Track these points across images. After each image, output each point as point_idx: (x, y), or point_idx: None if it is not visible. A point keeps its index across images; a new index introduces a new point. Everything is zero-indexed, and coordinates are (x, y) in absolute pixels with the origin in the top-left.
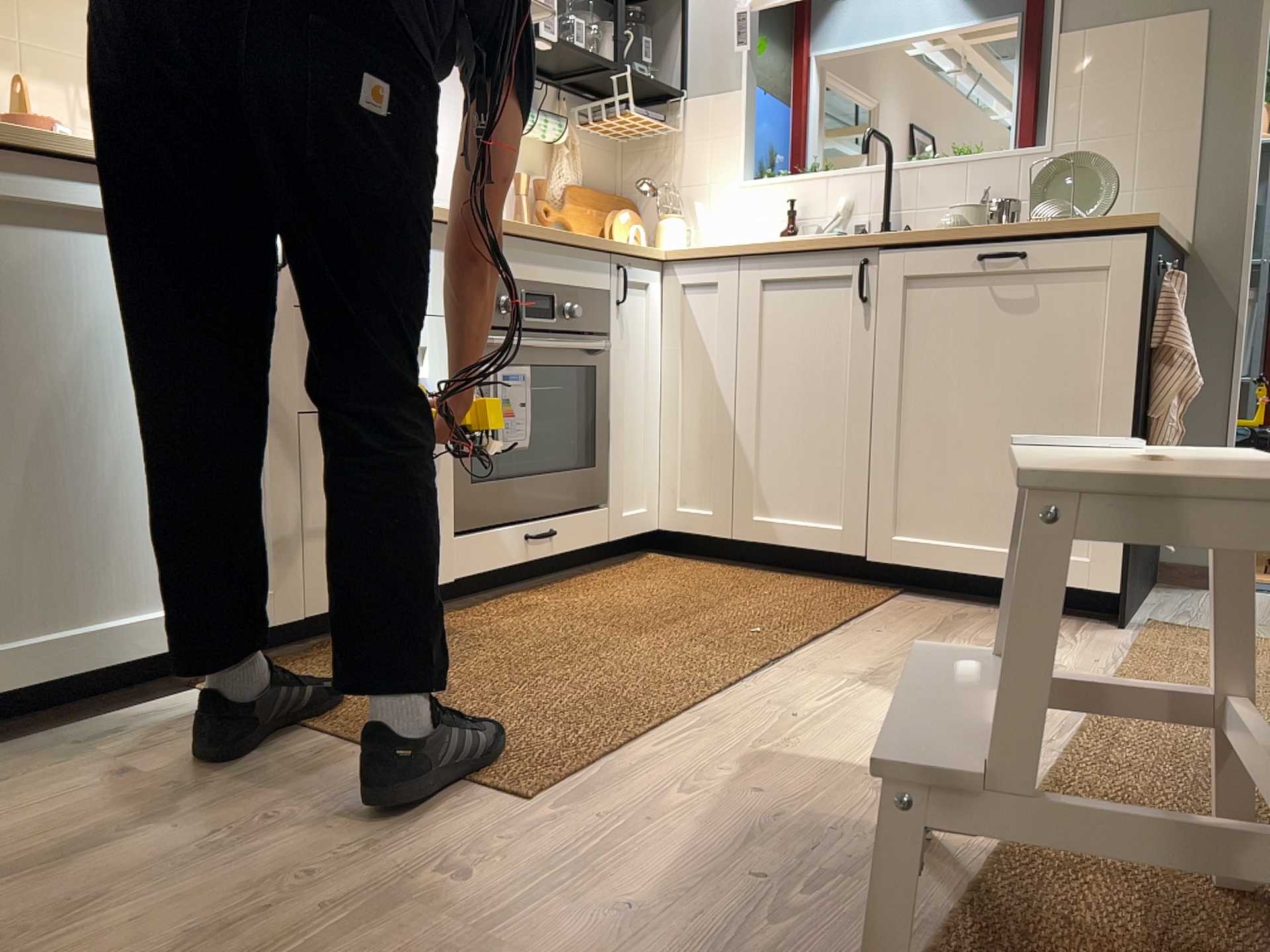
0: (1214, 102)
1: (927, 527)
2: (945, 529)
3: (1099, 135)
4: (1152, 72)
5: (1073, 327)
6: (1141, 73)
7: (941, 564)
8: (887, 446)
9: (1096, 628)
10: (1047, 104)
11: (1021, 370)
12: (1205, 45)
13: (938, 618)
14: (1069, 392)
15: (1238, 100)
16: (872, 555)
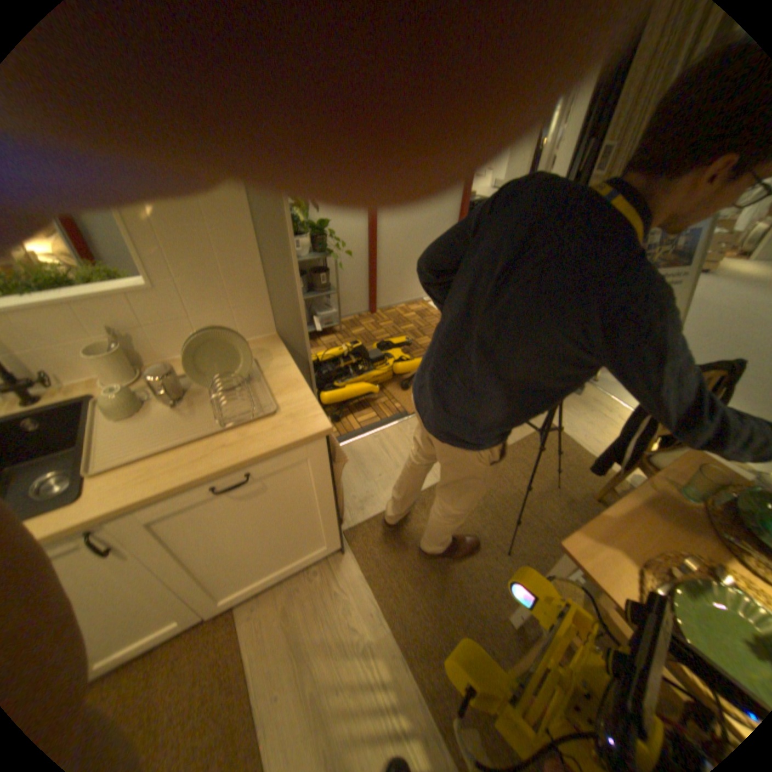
0: (263, 242)
1: (231, 589)
2: (243, 583)
3: (186, 268)
4: (210, 217)
5: (288, 486)
6: (201, 218)
7: (248, 594)
8: (183, 588)
9: (333, 565)
10: (124, 244)
11: (262, 516)
12: (244, 197)
13: (274, 635)
14: (295, 509)
15: (277, 240)
16: (202, 618)
